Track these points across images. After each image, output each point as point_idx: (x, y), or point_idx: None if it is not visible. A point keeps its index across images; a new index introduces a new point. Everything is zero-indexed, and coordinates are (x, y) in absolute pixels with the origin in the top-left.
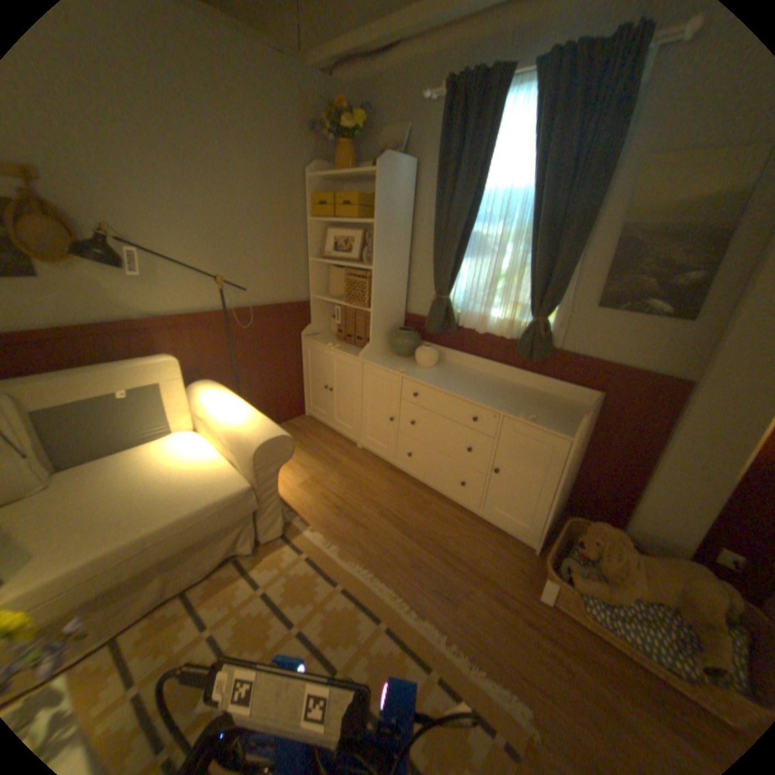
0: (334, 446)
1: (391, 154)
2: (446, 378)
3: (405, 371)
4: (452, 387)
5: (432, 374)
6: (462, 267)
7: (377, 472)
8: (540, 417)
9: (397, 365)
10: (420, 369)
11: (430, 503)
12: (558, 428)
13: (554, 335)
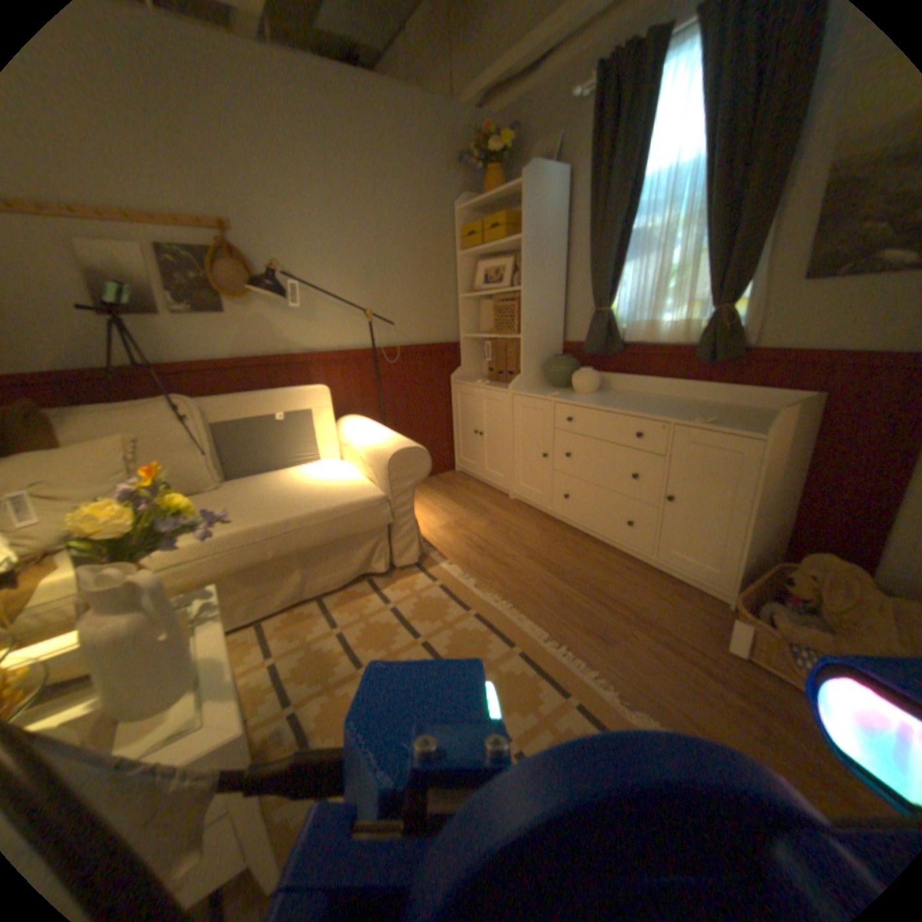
0: (483, 497)
1: (537, 161)
2: (607, 399)
3: (558, 396)
4: (613, 404)
5: (591, 397)
6: (624, 269)
7: (529, 520)
8: (724, 422)
9: (550, 393)
10: (576, 395)
11: (591, 550)
12: (747, 429)
13: (747, 329)
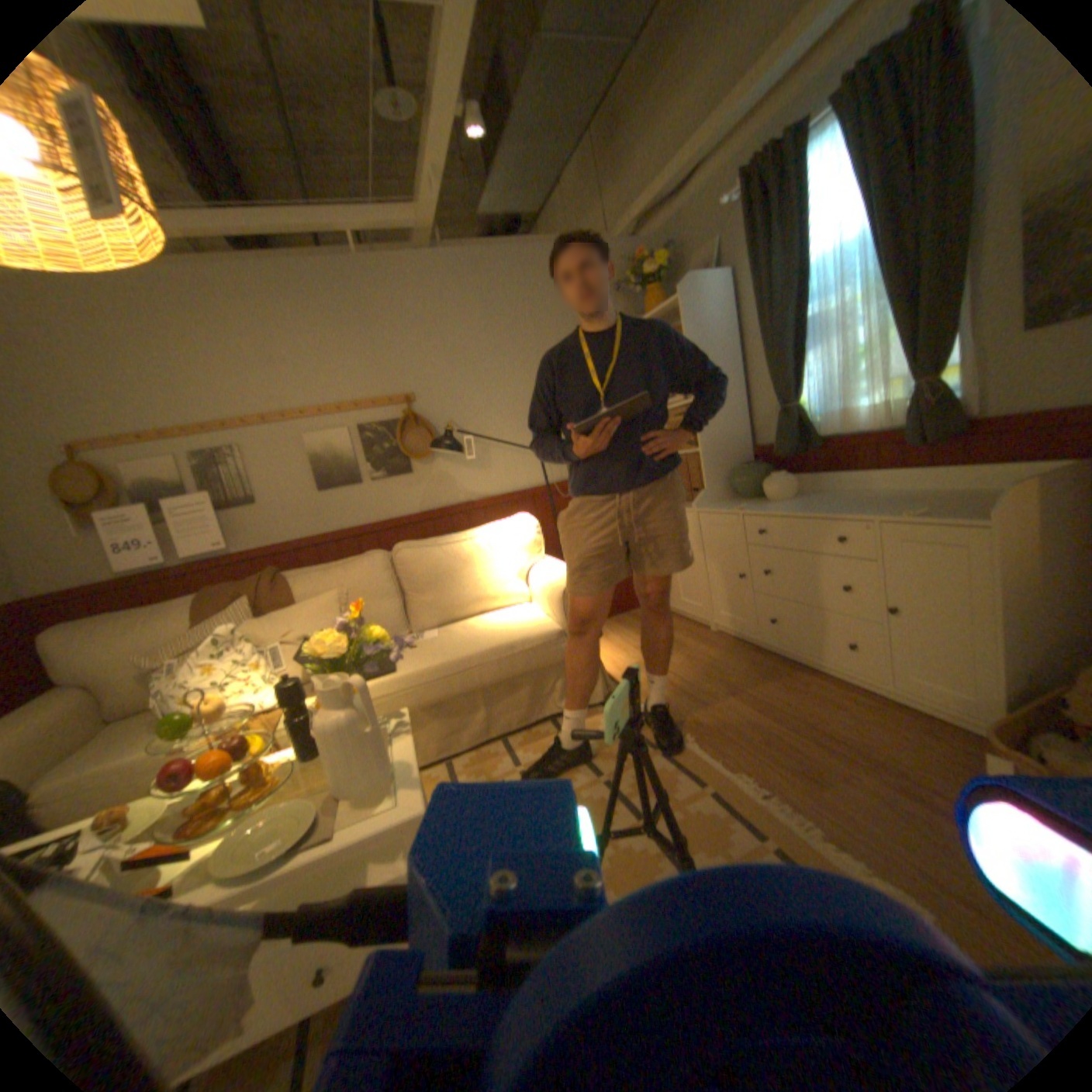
0: (681, 631)
1: (691, 273)
2: (805, 503)
3: (748, 507)
4: (809, 508)
5: (787, 503)
6: (804, 359)
7: (735, 653)
8: (943, 511)
9: (739, 505)
10: (770, 503)
11: (811, 684)
12: (969, 515)
13: (967, 398)
